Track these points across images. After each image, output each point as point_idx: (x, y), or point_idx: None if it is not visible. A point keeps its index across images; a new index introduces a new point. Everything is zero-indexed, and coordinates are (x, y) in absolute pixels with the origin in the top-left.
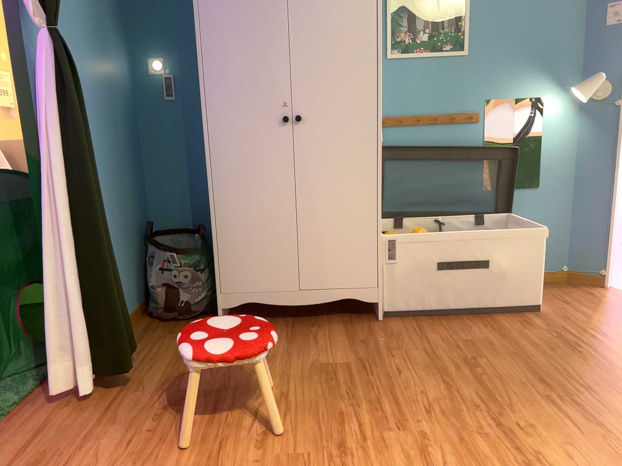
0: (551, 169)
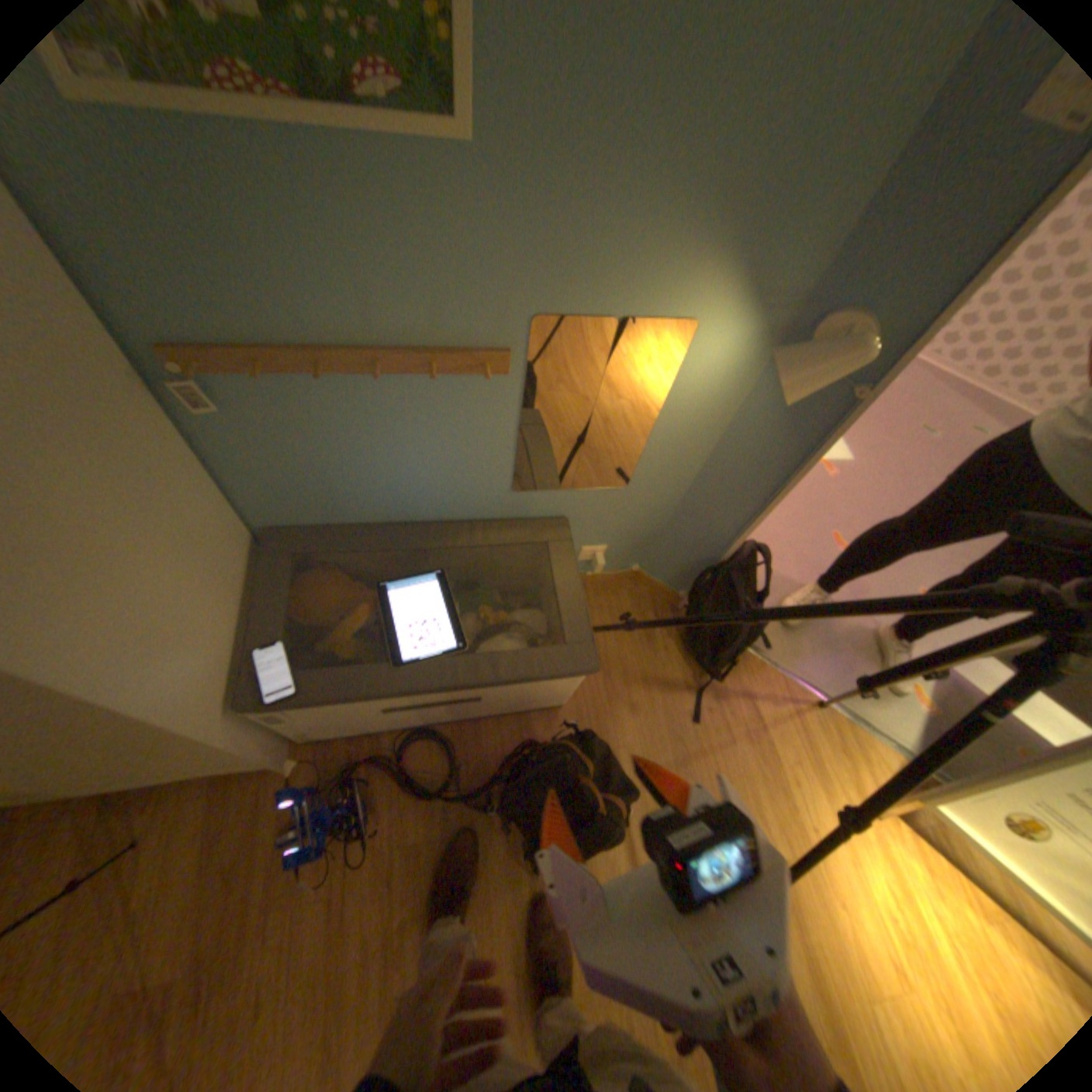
0: (661, 461)
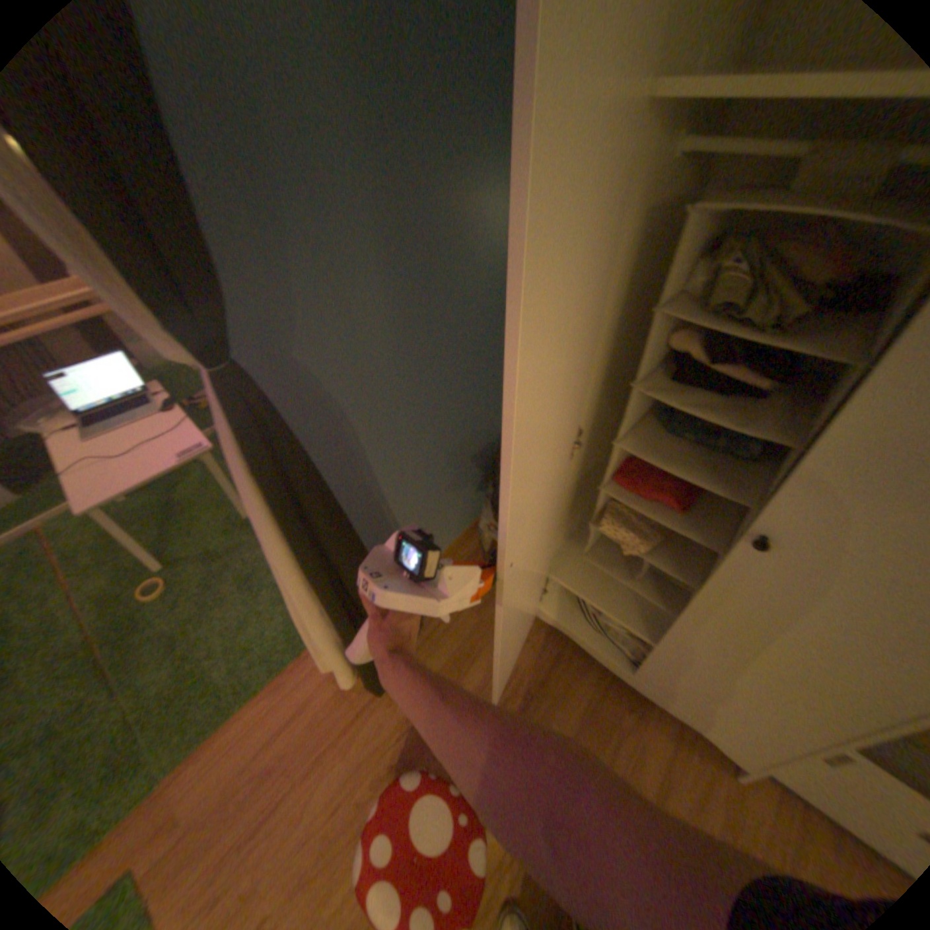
0: None
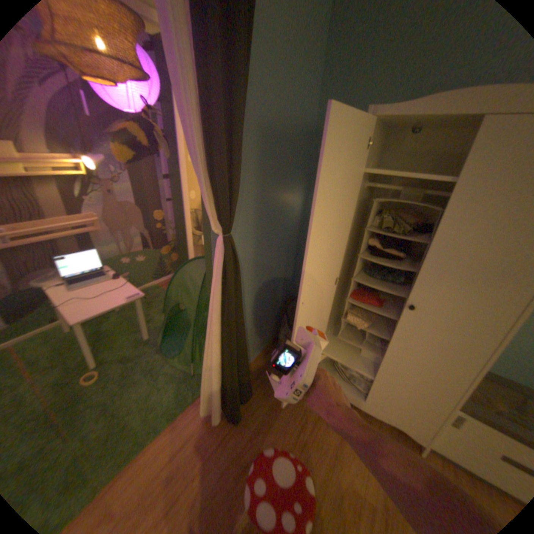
0: None
